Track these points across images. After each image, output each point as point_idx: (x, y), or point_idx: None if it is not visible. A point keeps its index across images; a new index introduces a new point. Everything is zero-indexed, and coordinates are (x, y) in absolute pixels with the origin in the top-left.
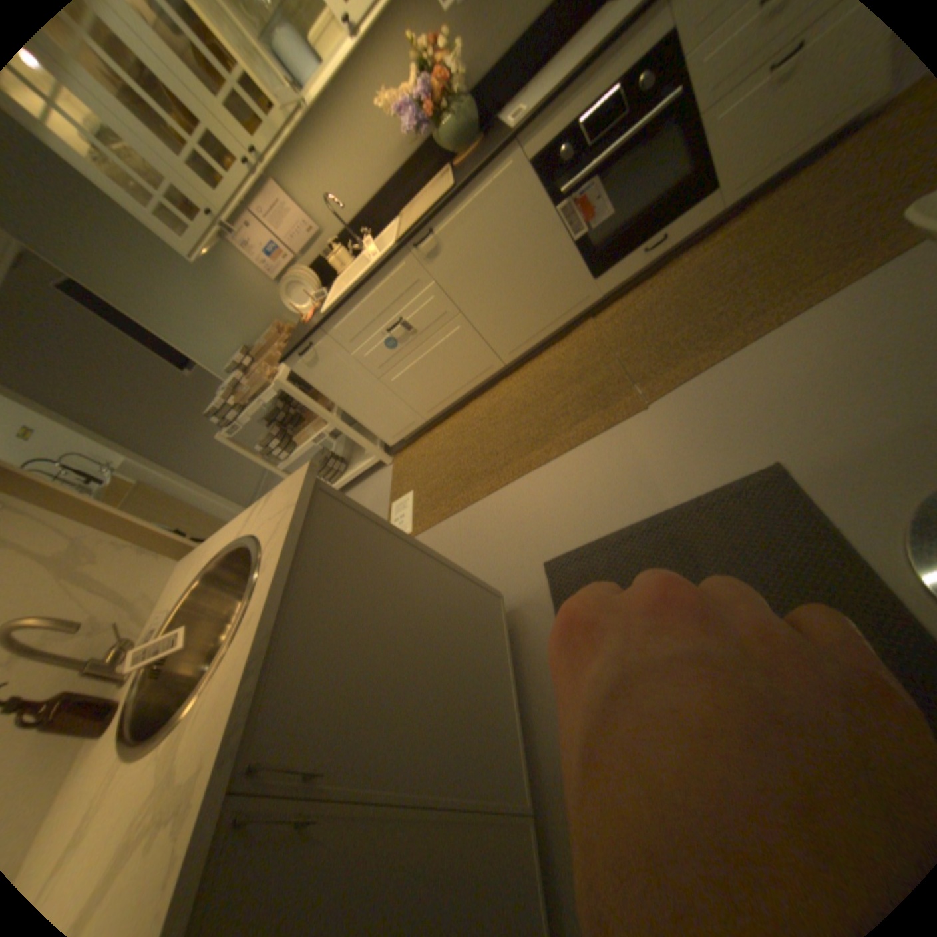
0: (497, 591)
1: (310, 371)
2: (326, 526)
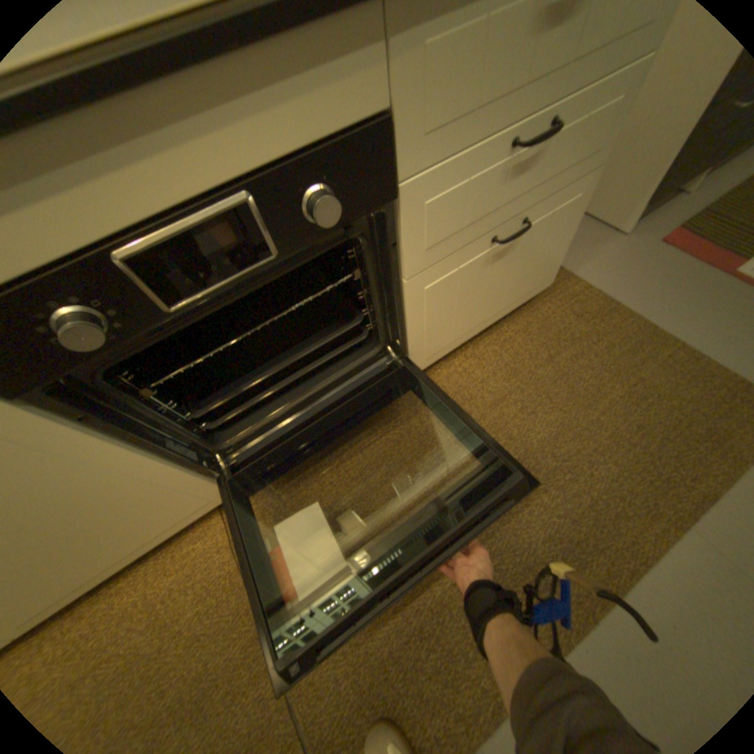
0: None
1: None
2: None
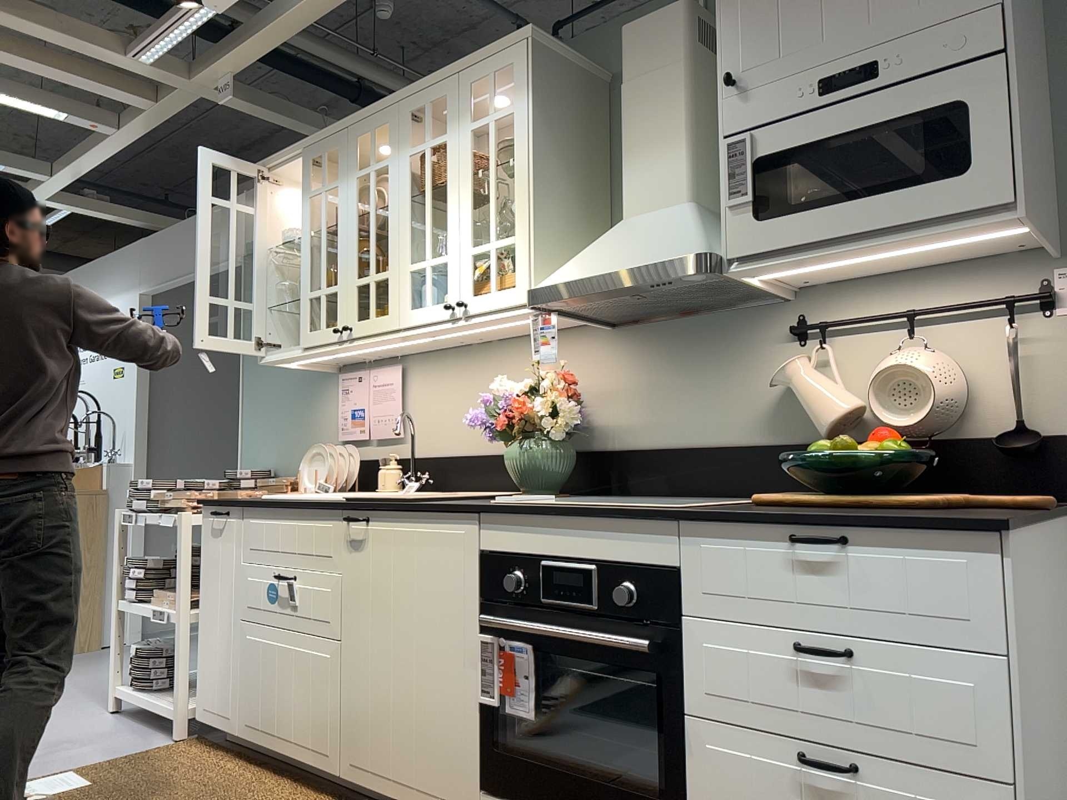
0: None
1: (208, 537)
2: None
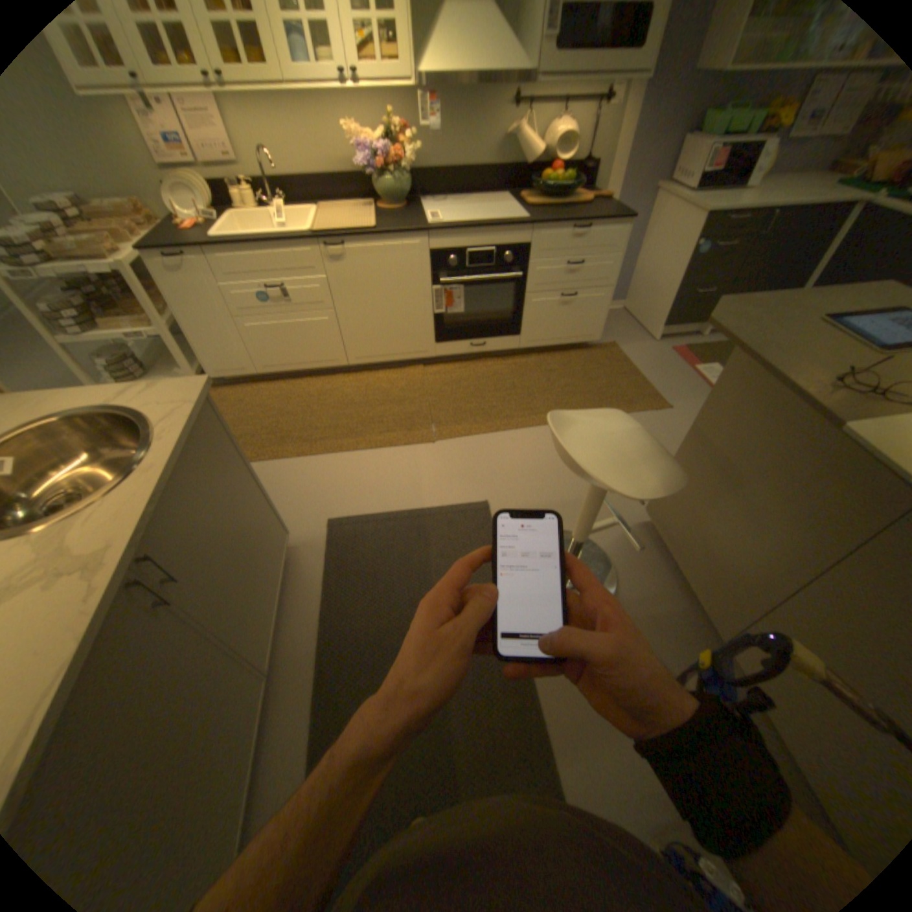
0: (287, 528)
1: (164, 274)
2: (206, 429)
